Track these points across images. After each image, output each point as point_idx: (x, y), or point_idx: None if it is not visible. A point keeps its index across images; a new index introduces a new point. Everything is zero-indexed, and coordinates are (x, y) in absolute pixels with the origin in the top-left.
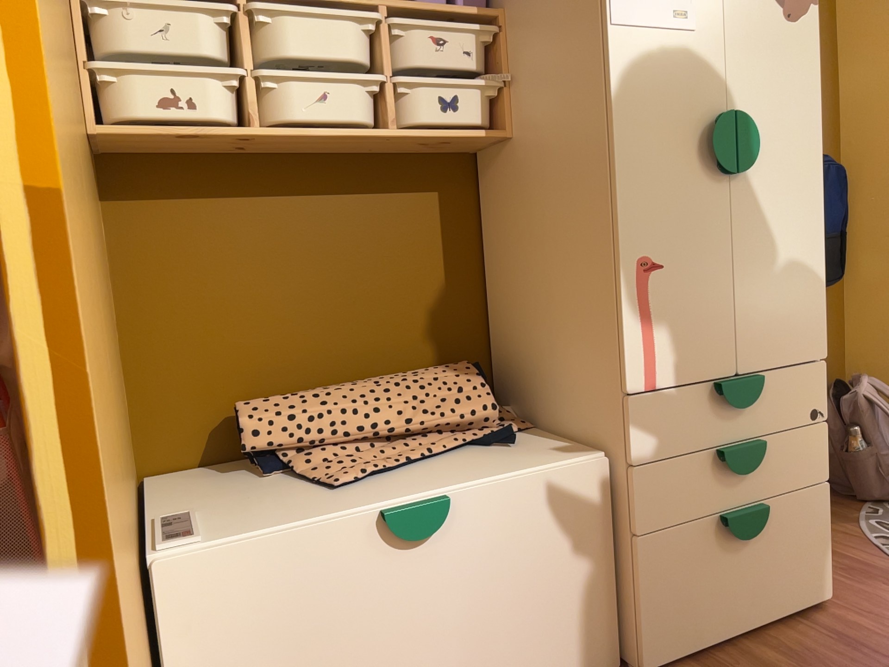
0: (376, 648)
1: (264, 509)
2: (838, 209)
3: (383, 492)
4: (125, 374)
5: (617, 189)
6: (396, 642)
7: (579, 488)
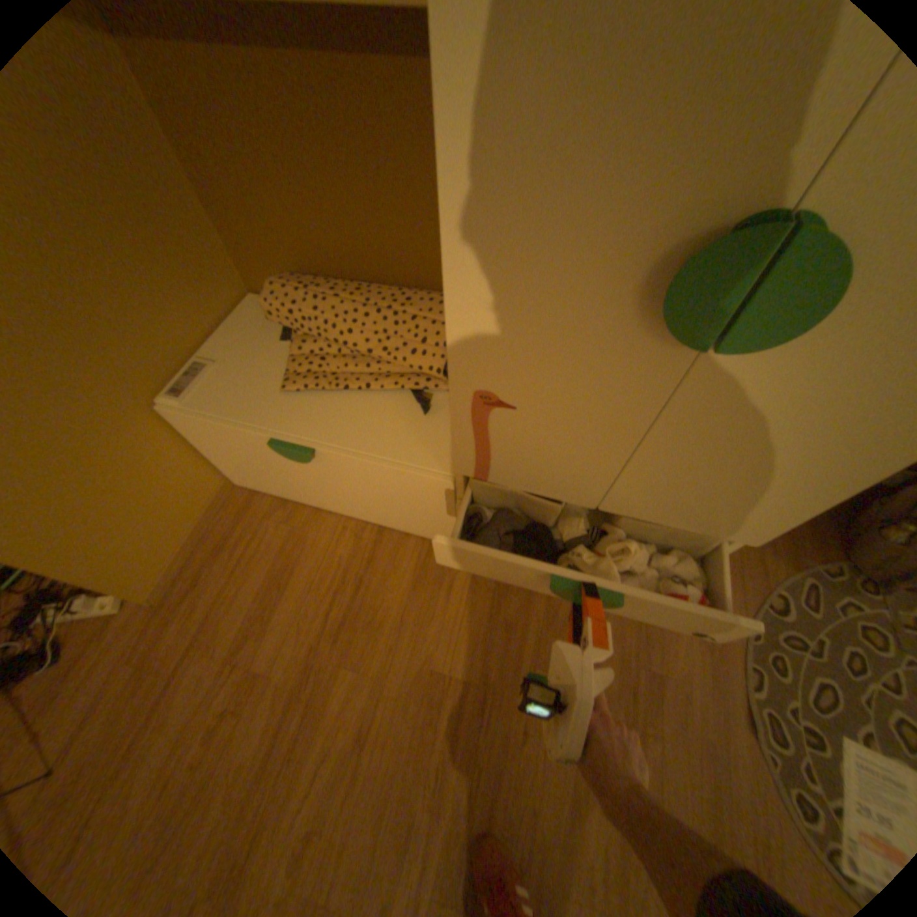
0: (295, 479)
1: (237, 386)
2: None
3: (296, 416)
4: (209, 220)
5: (451, 303)
6: (305, 481)
7: (424, 483)
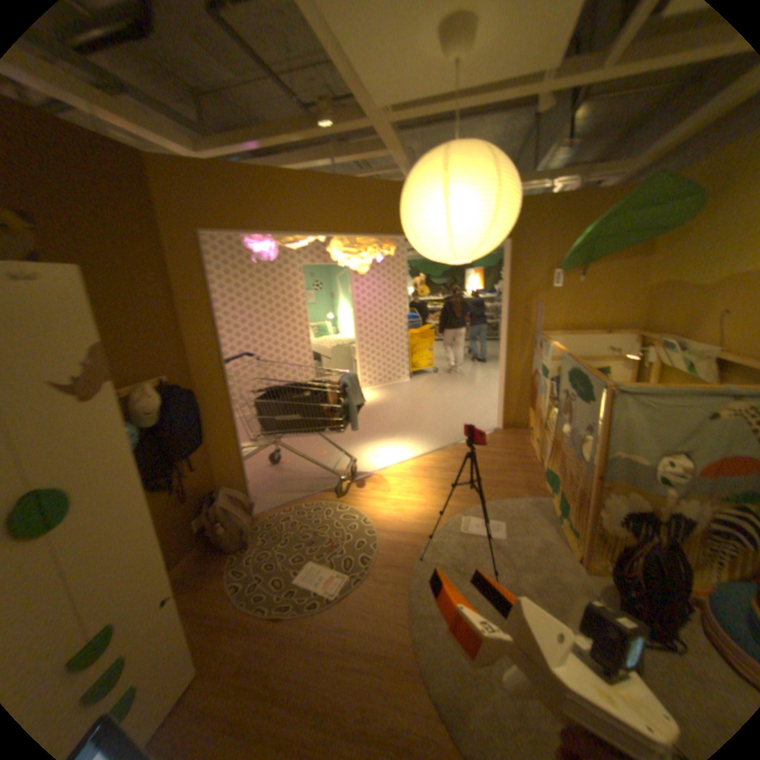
0: None
1: None
2: (194, 415)
3: None
4: None
5: None
6: None
7: None
